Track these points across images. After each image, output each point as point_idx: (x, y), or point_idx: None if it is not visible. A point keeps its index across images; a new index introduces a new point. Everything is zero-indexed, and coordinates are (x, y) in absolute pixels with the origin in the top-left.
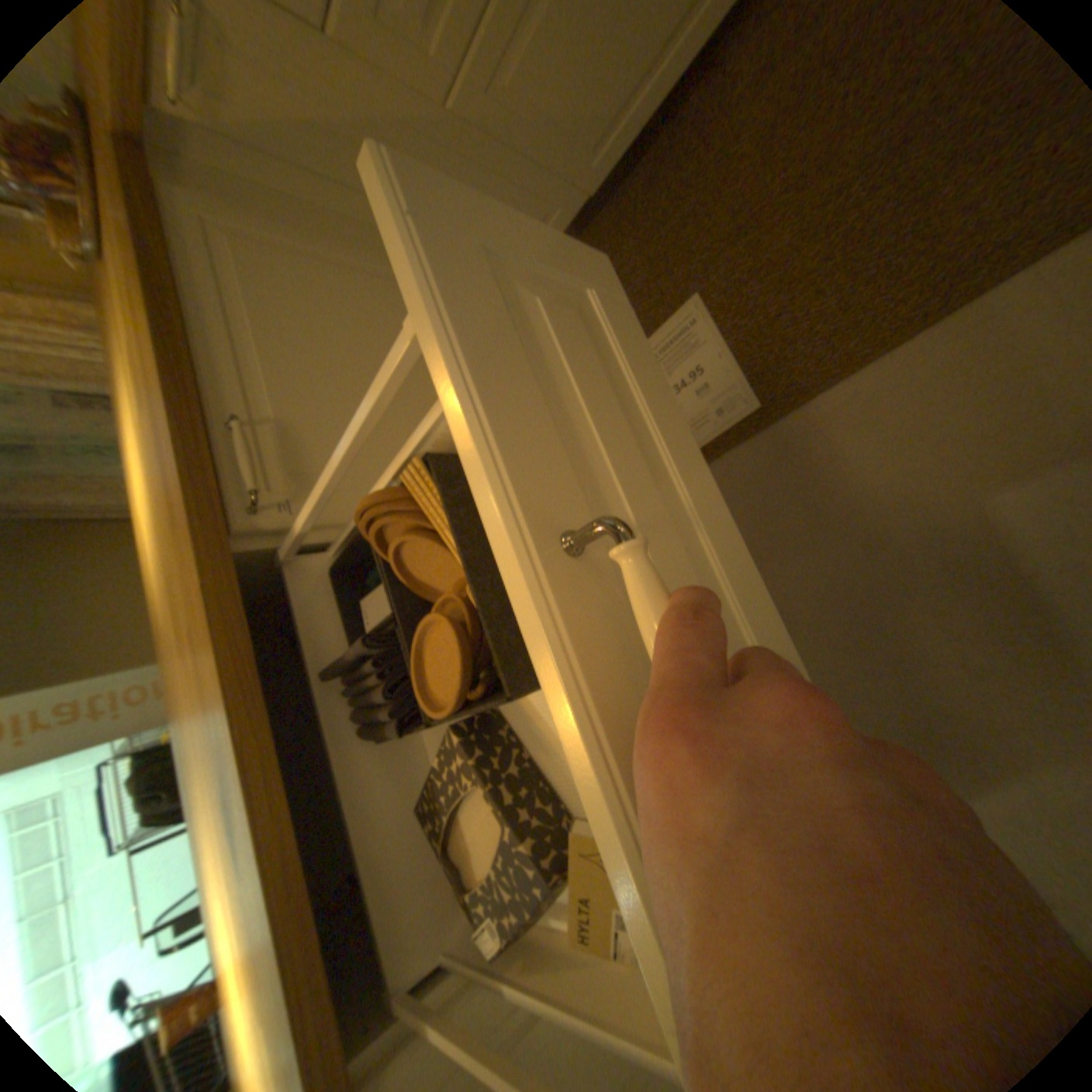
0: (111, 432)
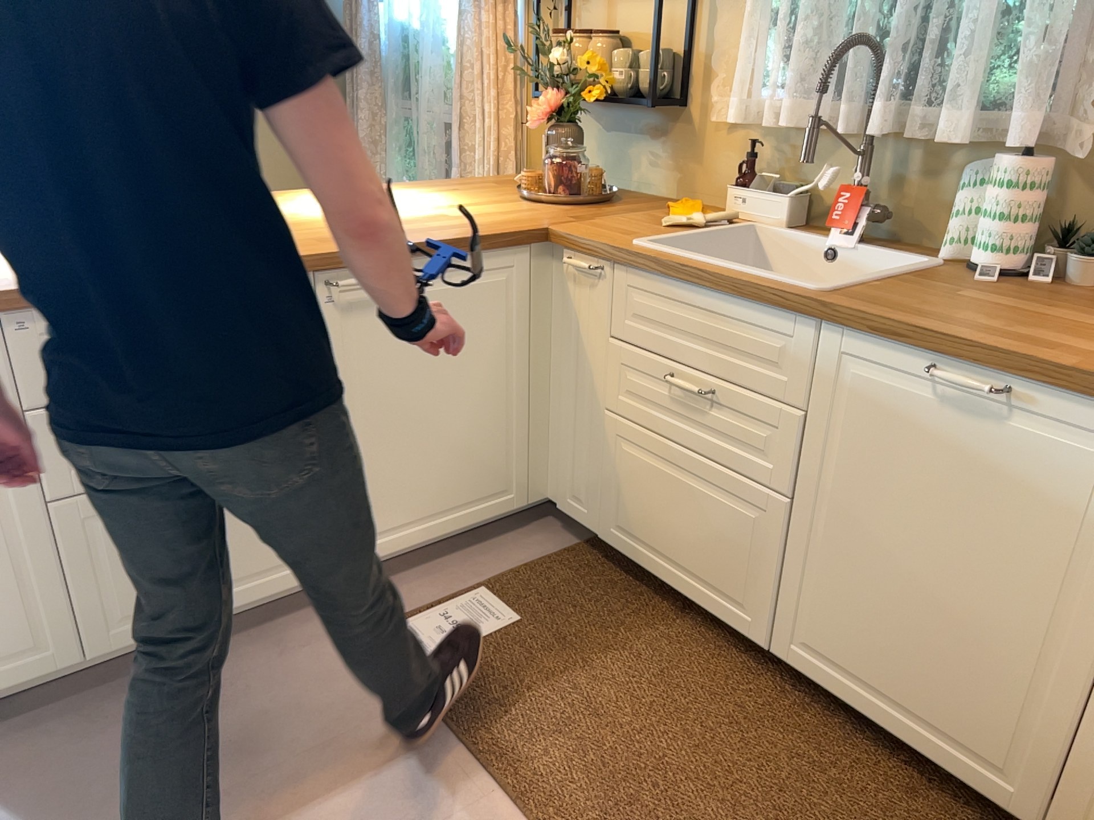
0: (423, 161)
